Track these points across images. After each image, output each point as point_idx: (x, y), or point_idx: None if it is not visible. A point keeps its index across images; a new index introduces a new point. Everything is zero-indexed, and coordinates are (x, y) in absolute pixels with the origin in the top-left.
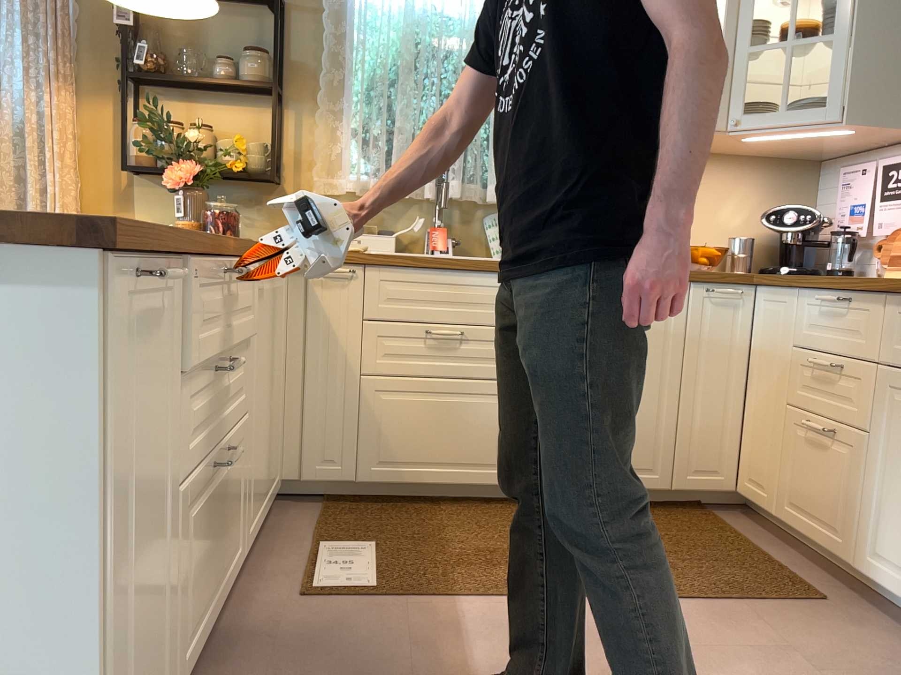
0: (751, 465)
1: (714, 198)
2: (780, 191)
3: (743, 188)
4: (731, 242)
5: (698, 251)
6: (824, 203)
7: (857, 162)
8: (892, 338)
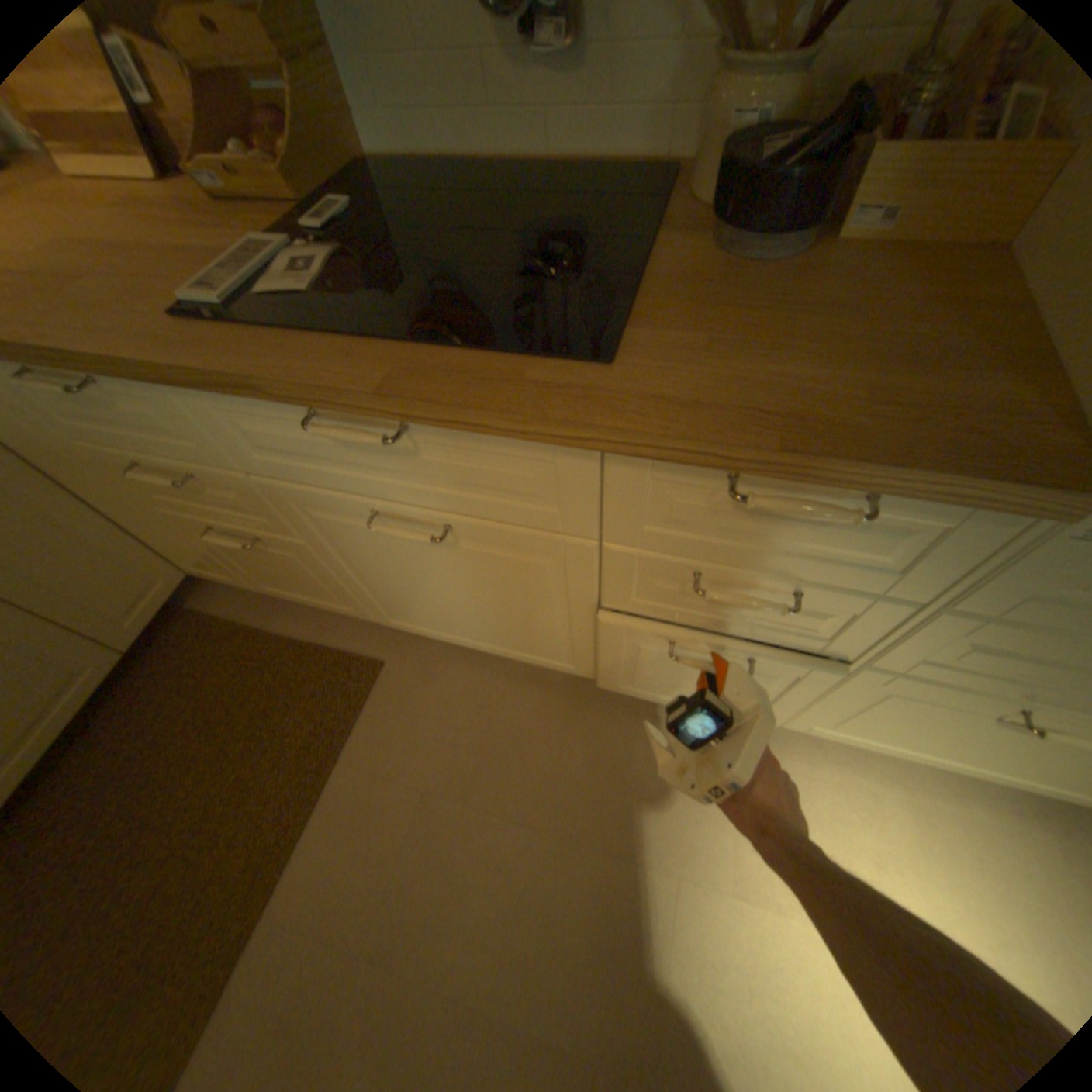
0: (178, 556)
1: None
2: None
3: None
4: None
5: None
6: None
7: None
8: (234, 441)
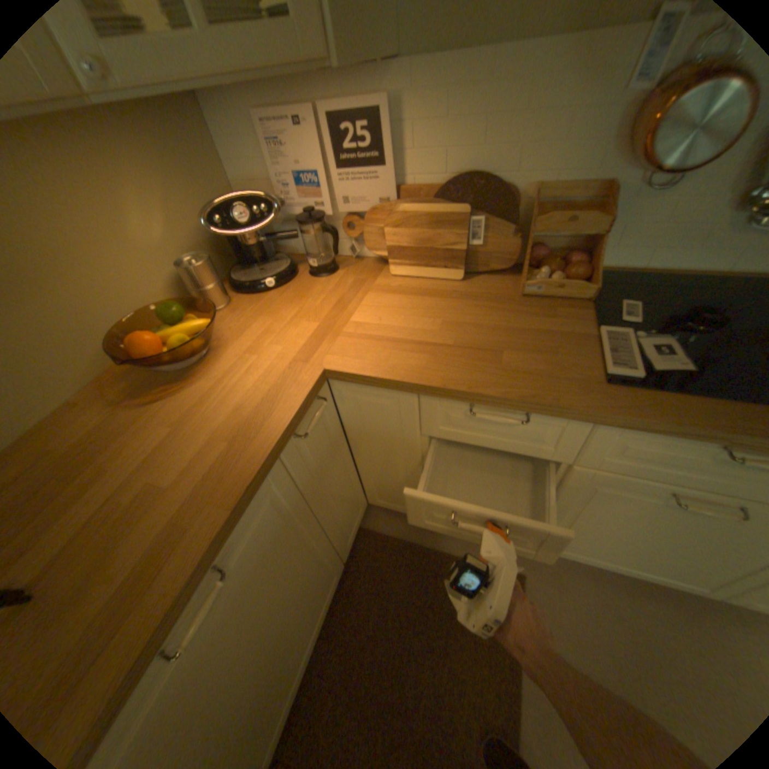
0: (381, 494)
1: (102, 209)
2: (175, 157)
3: (130, 174)
4: (184, 274)
5: (186, 342)
6: (232, 159)
7: (260, 95)
8: (602, 451)
